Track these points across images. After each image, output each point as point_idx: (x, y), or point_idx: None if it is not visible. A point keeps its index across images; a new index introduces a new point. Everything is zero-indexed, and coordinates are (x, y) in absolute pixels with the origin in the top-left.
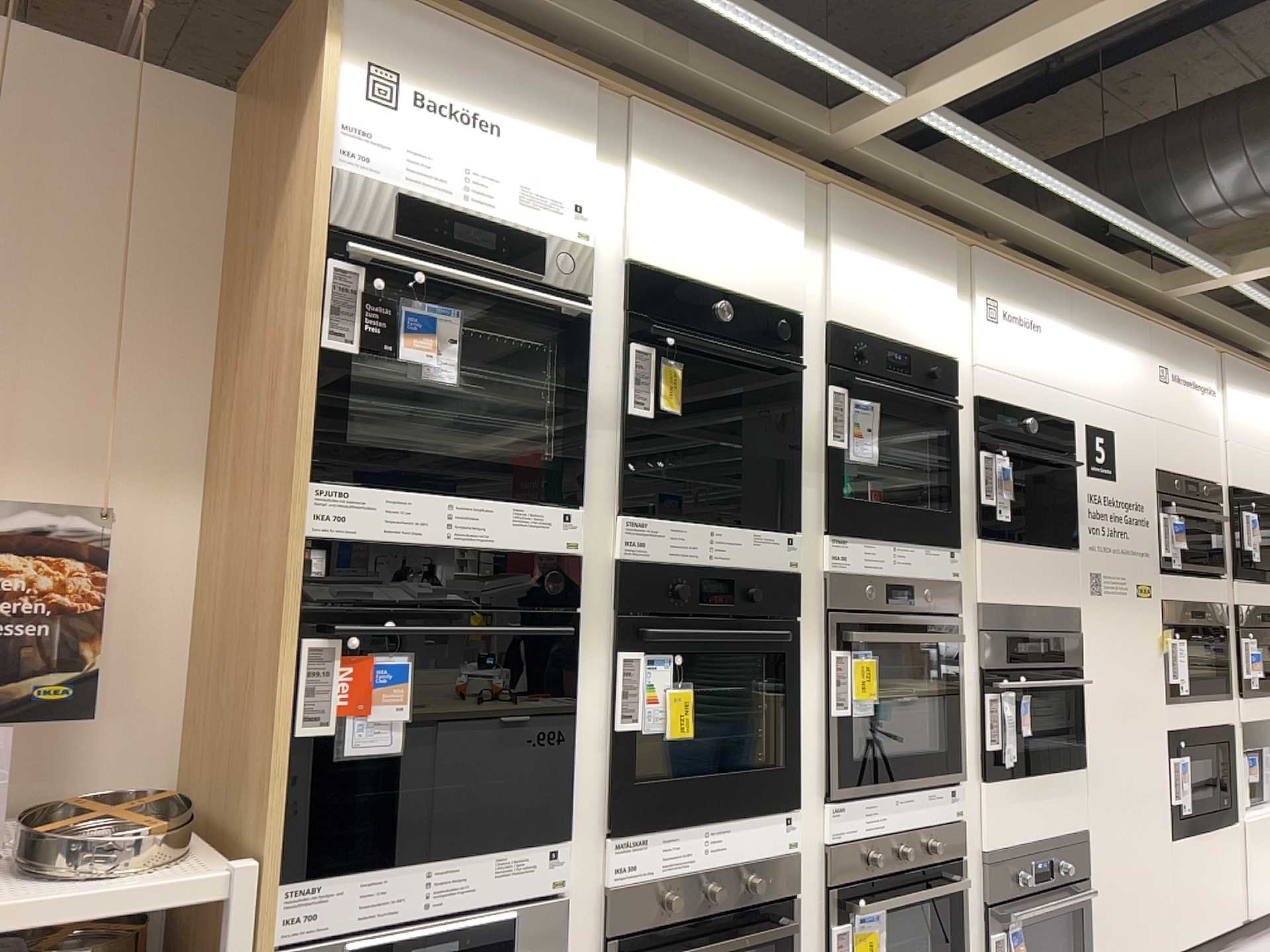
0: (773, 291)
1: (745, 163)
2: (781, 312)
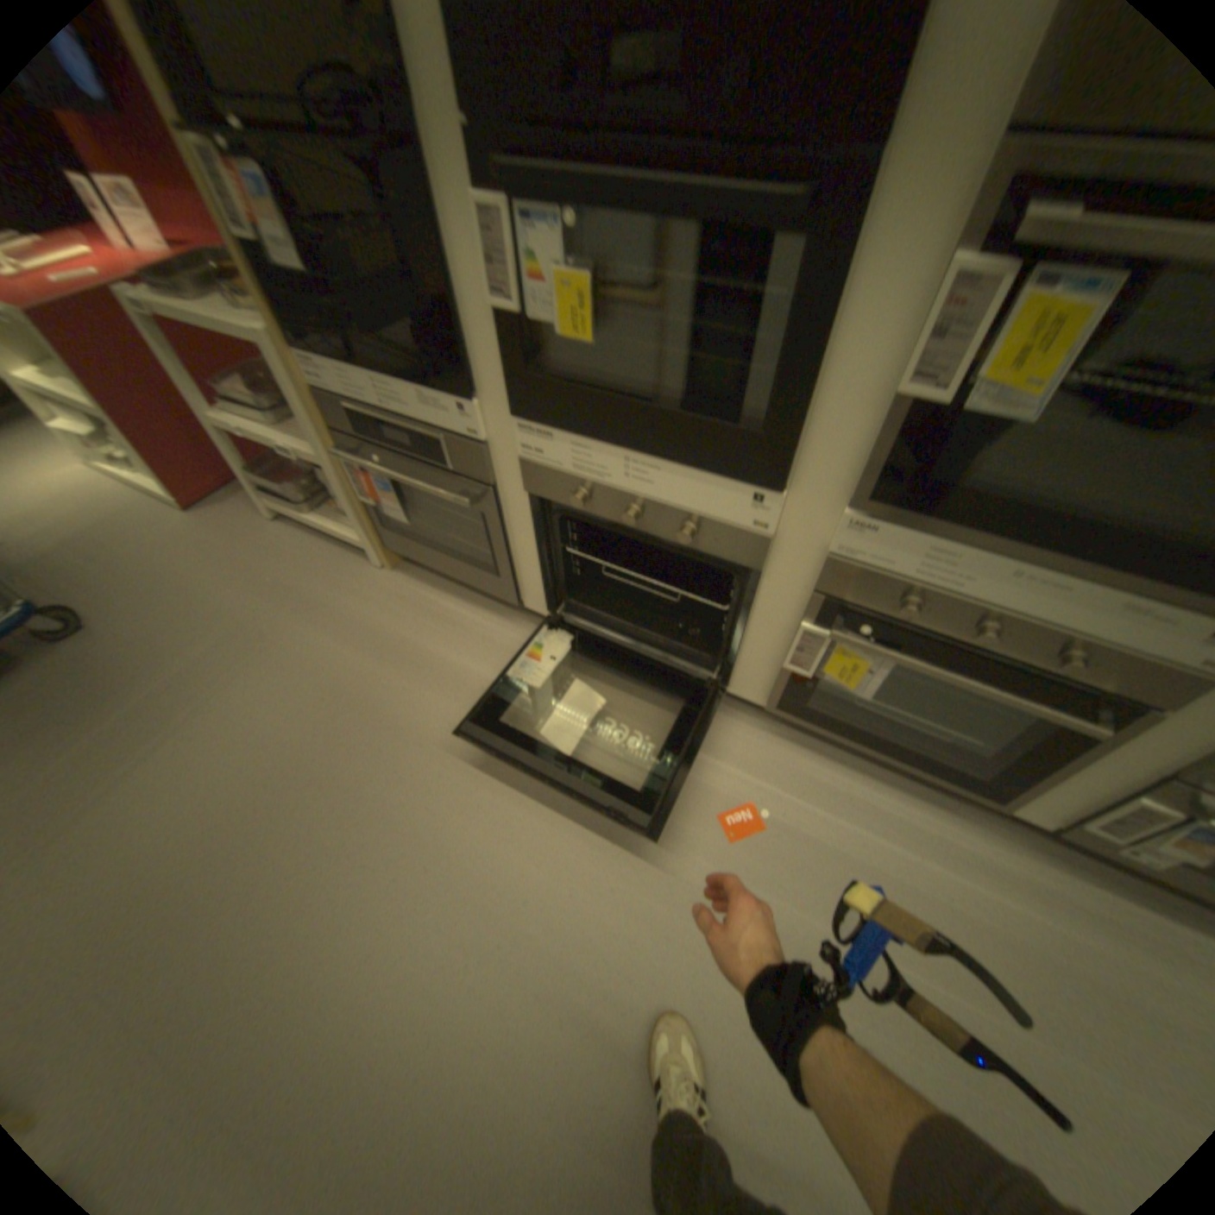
0: None
1: None
2: None
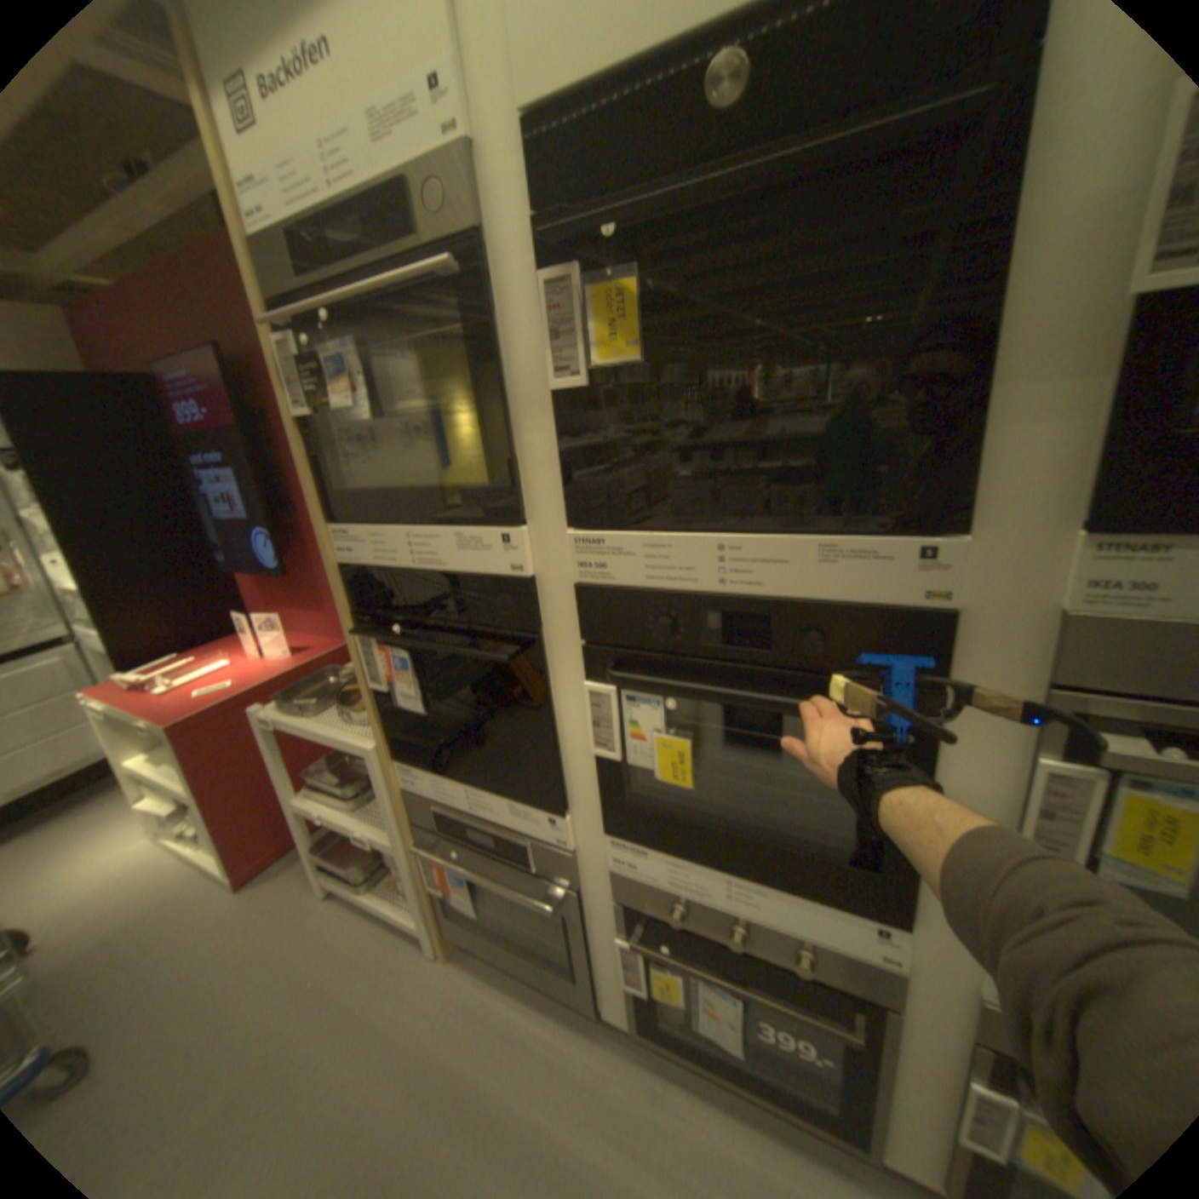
0: None
1: None
2: None
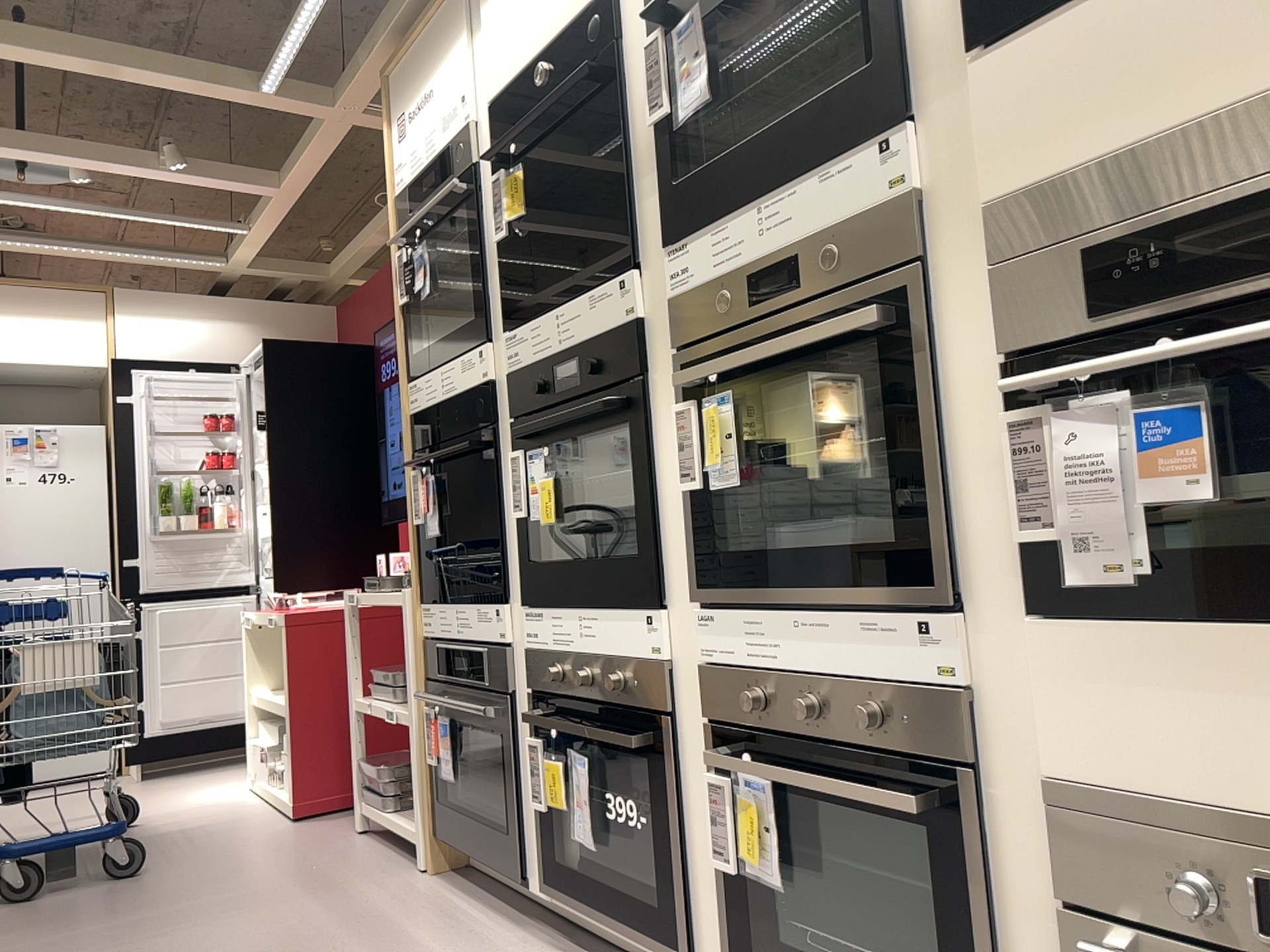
0: None
1: None
2: None
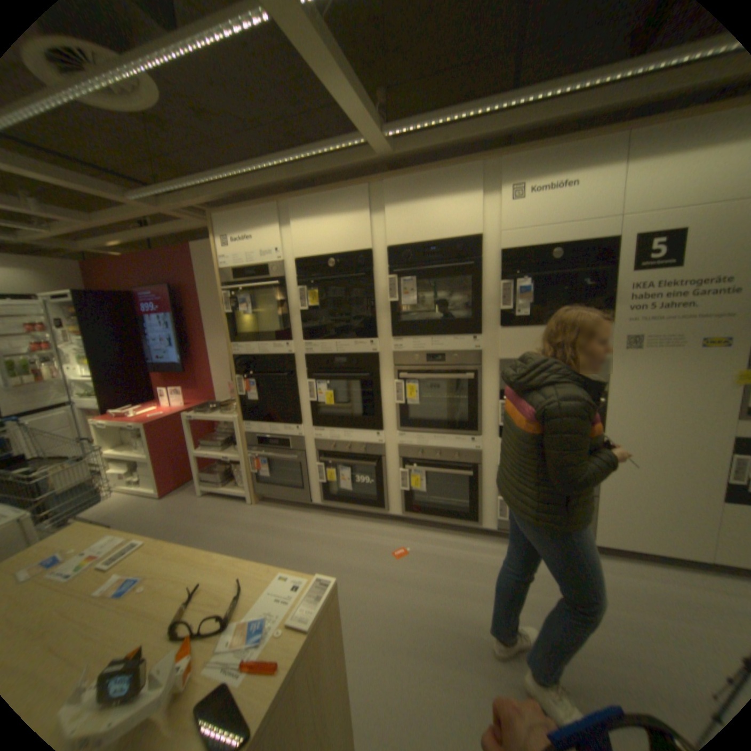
0: (357, 241)
1: (336, 189)
2: (363, 249)
